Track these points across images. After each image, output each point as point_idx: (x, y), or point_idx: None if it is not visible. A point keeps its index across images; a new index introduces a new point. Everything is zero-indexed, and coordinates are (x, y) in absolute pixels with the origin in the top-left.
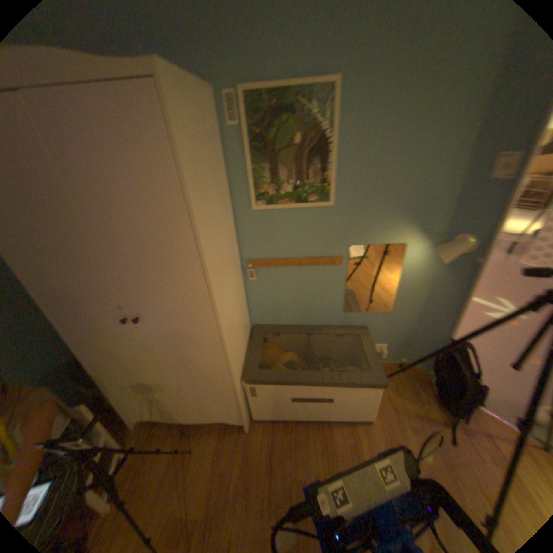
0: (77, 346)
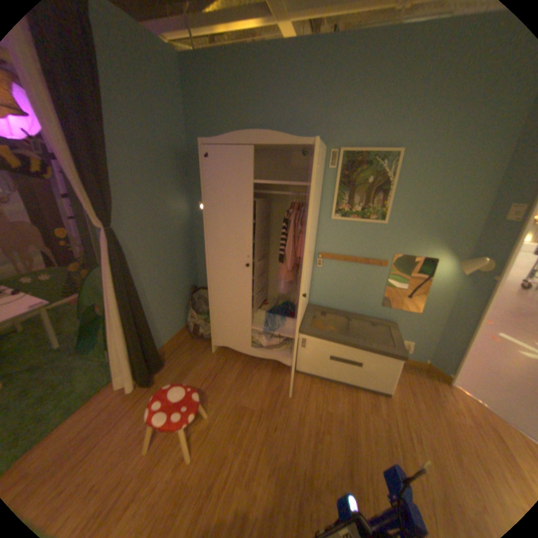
0: (211, 277)
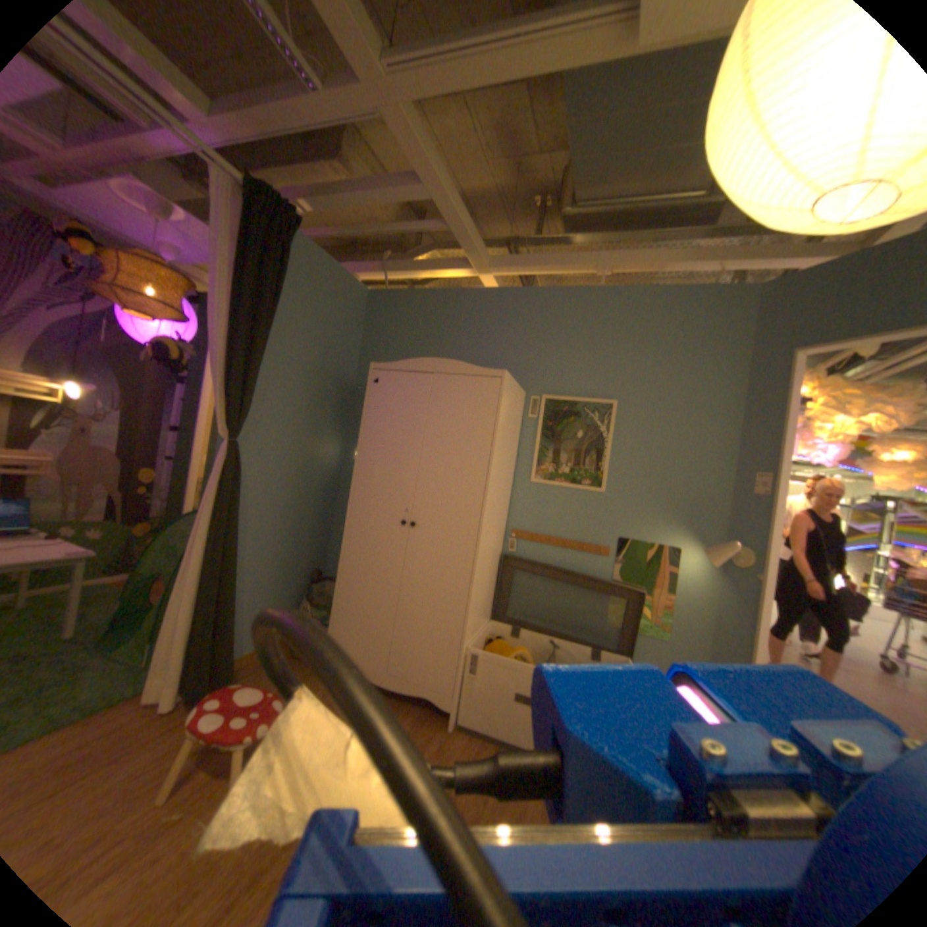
0: (348, 541)
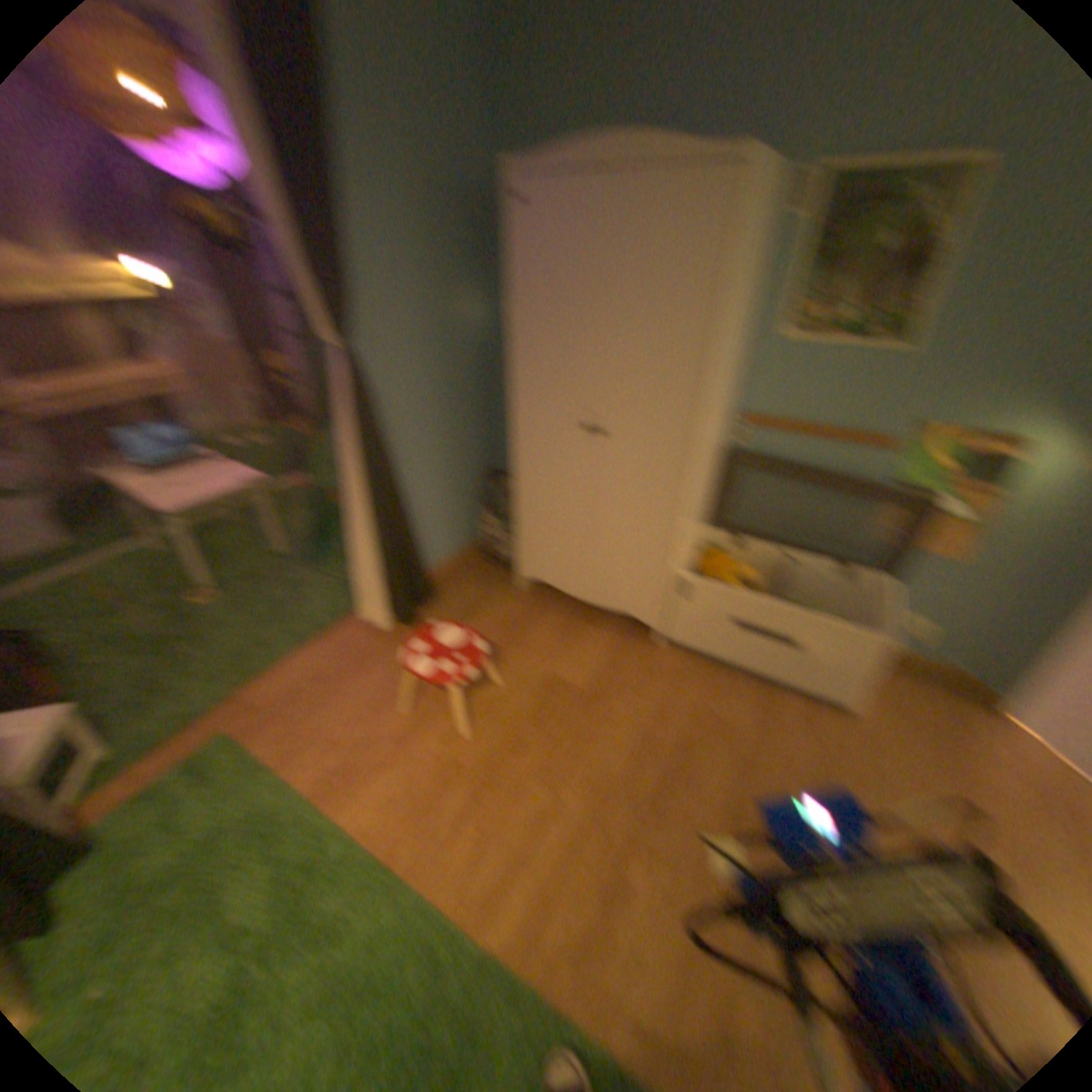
0: (524, 452)
